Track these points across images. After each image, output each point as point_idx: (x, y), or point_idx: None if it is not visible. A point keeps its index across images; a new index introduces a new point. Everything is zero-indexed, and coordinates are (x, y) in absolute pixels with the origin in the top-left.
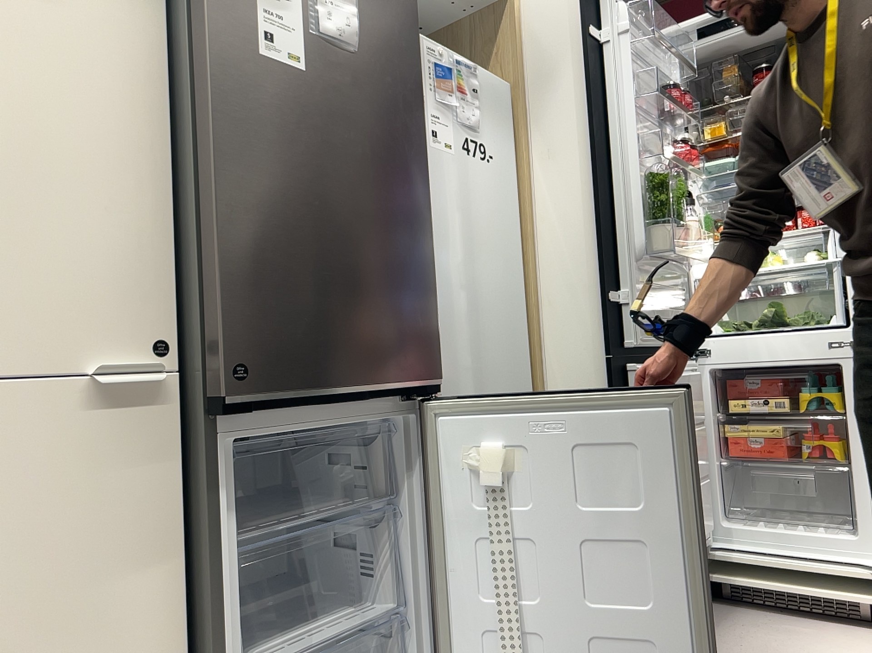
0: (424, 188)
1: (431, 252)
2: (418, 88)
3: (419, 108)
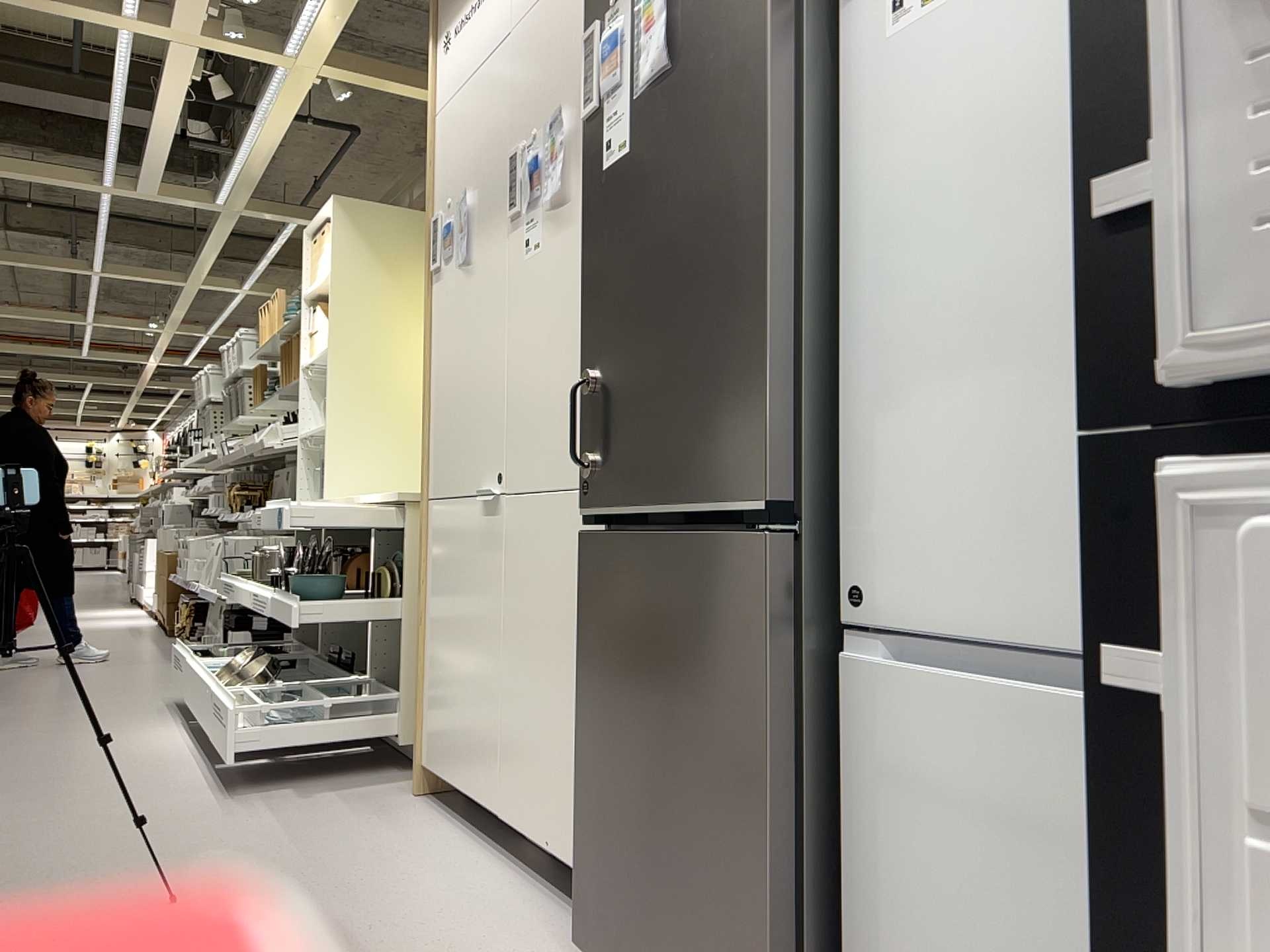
0: (759, 184)
1: (766, 287)
2: (761, 11)
3: (761, 46)
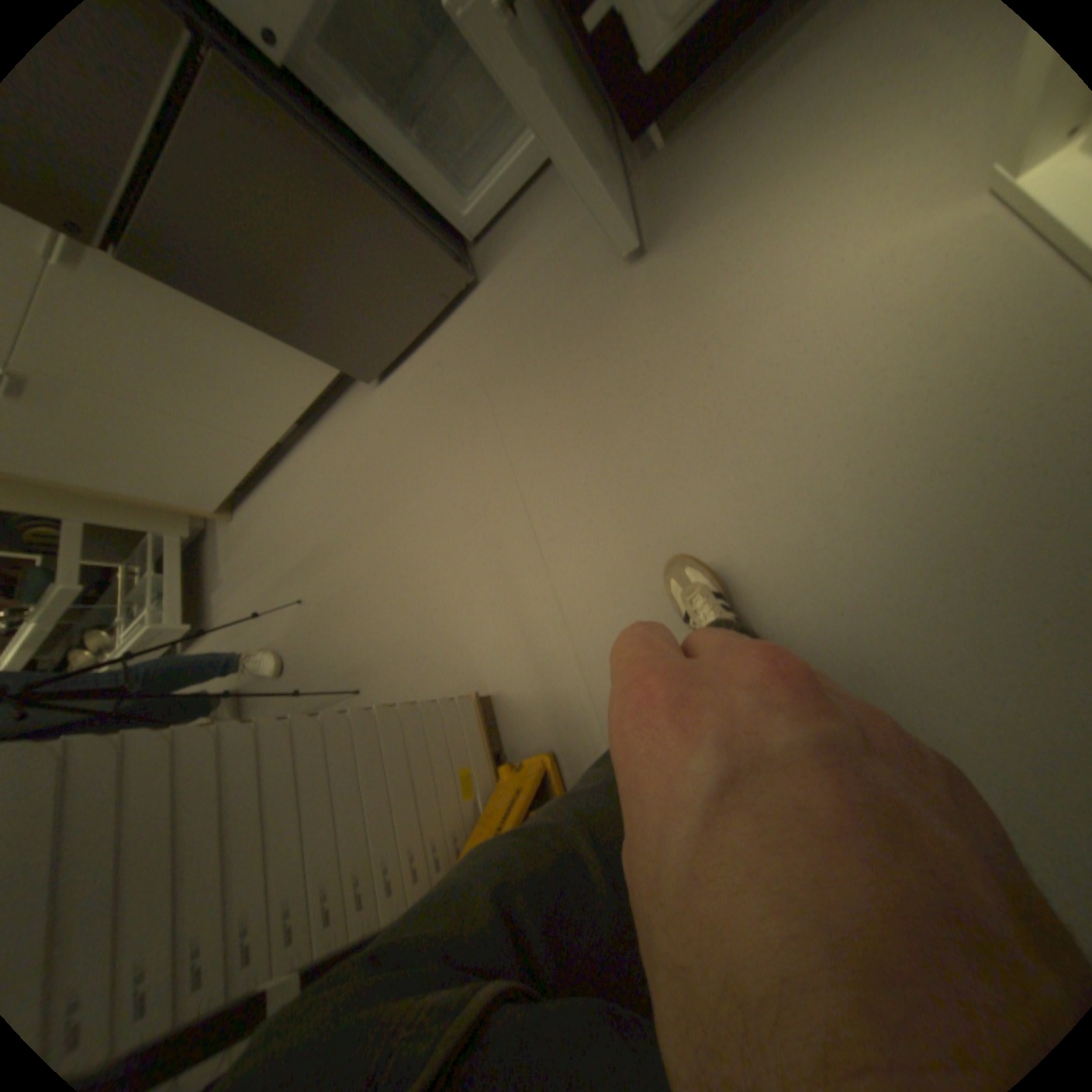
0: None
1: None
2: None
3: None
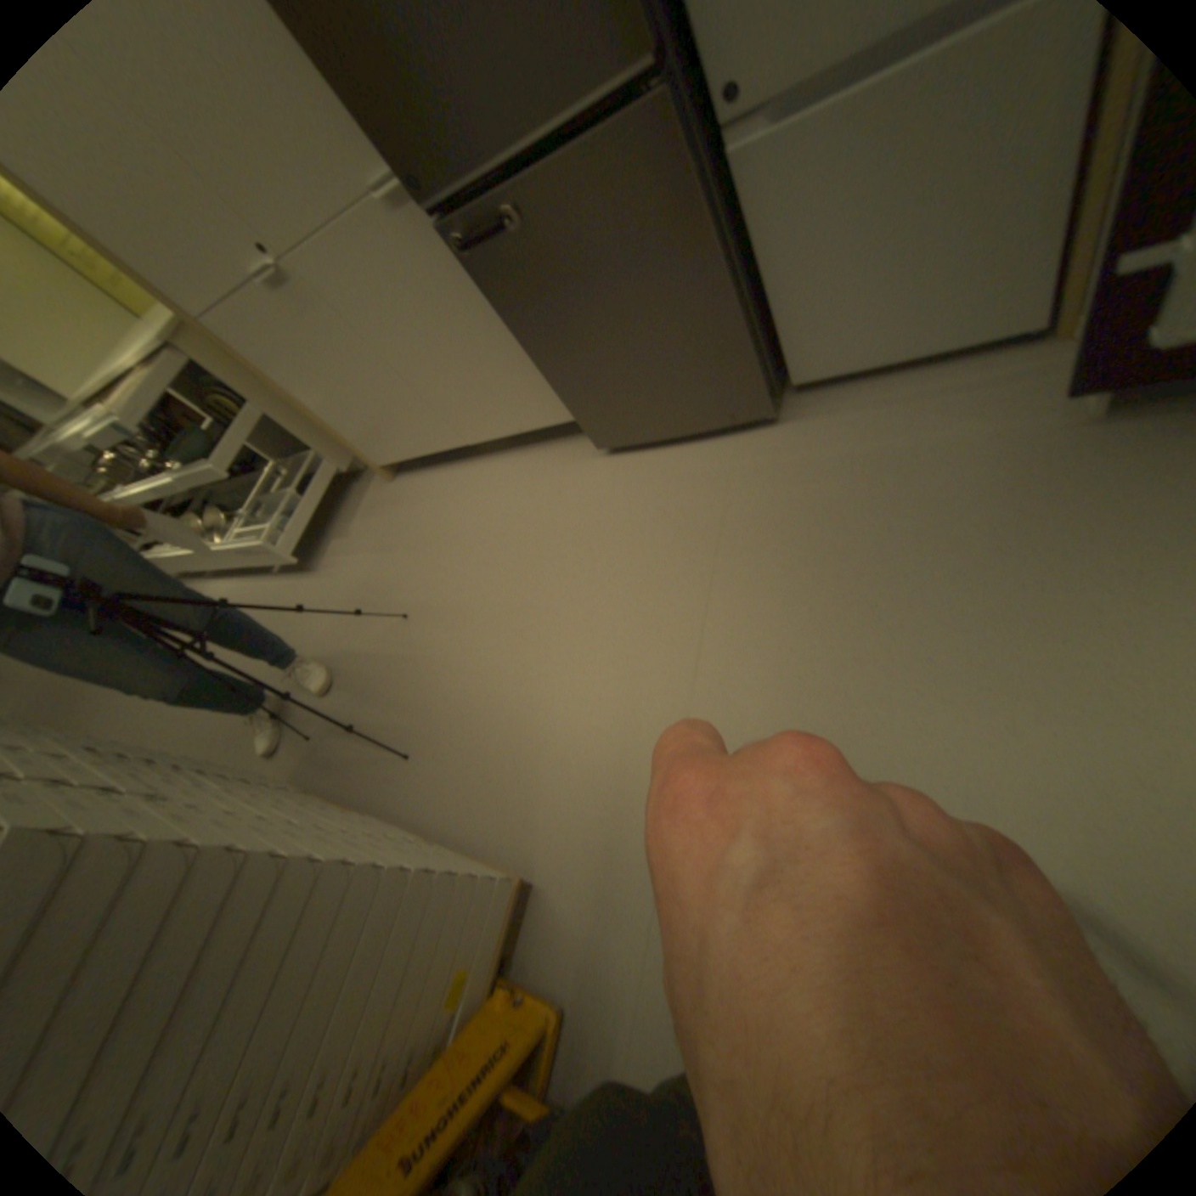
0: None
1: None
2: None
3: None
